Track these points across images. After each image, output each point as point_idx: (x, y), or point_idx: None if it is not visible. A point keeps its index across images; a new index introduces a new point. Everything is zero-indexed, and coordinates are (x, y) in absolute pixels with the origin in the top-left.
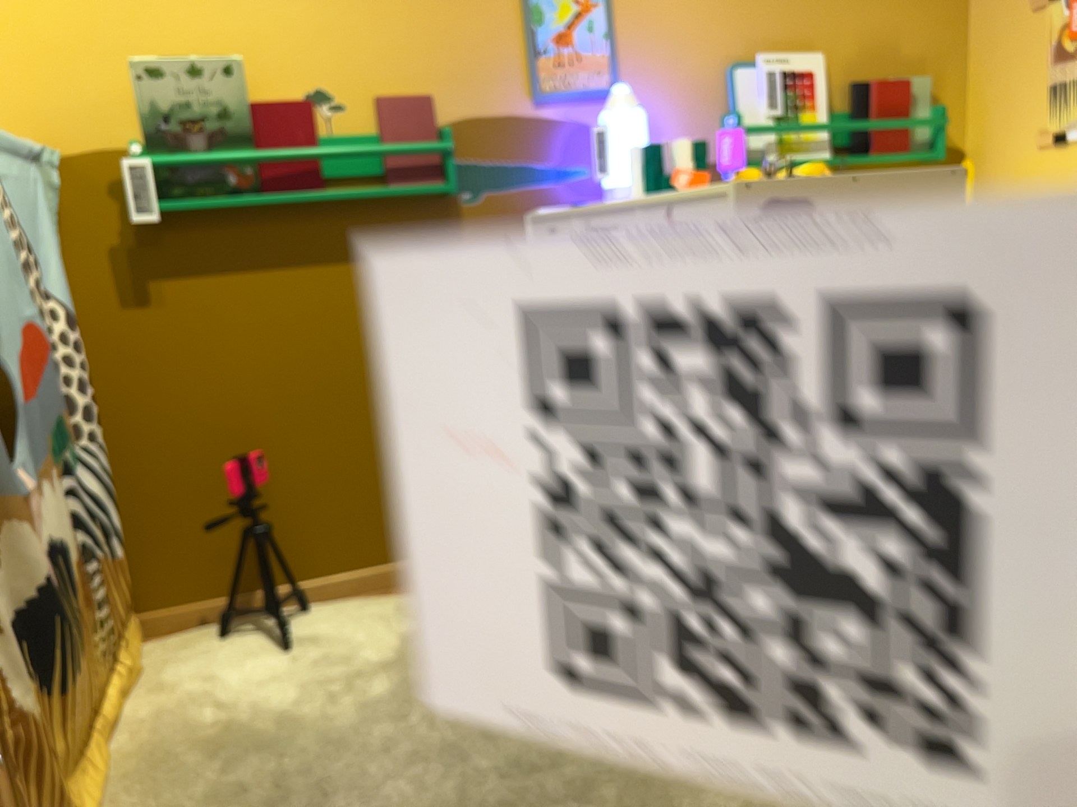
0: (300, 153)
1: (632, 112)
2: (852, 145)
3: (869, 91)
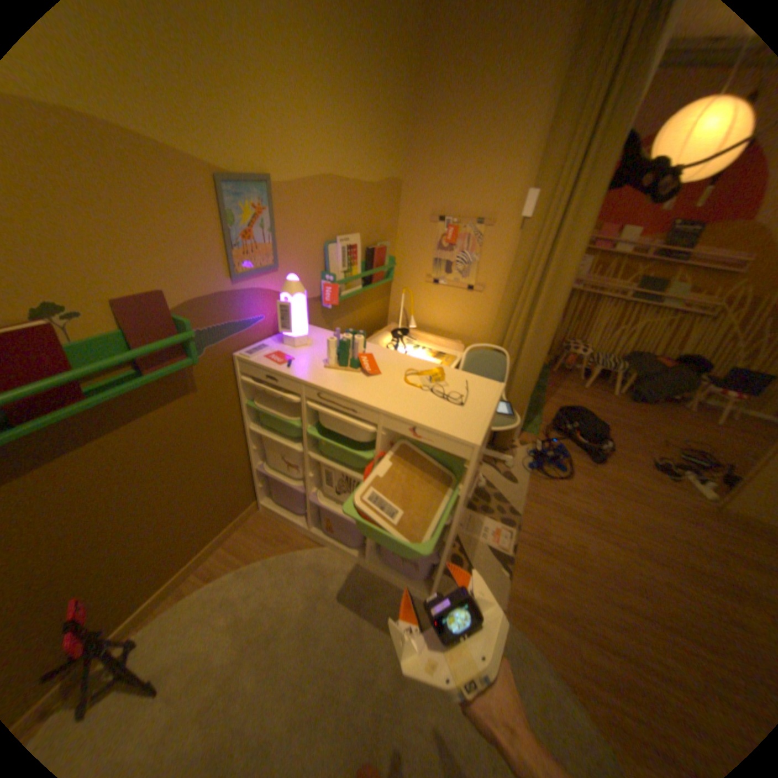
0: (61, 383)
1: (304, 295)
2: (366, 278)
3: (374, 253)
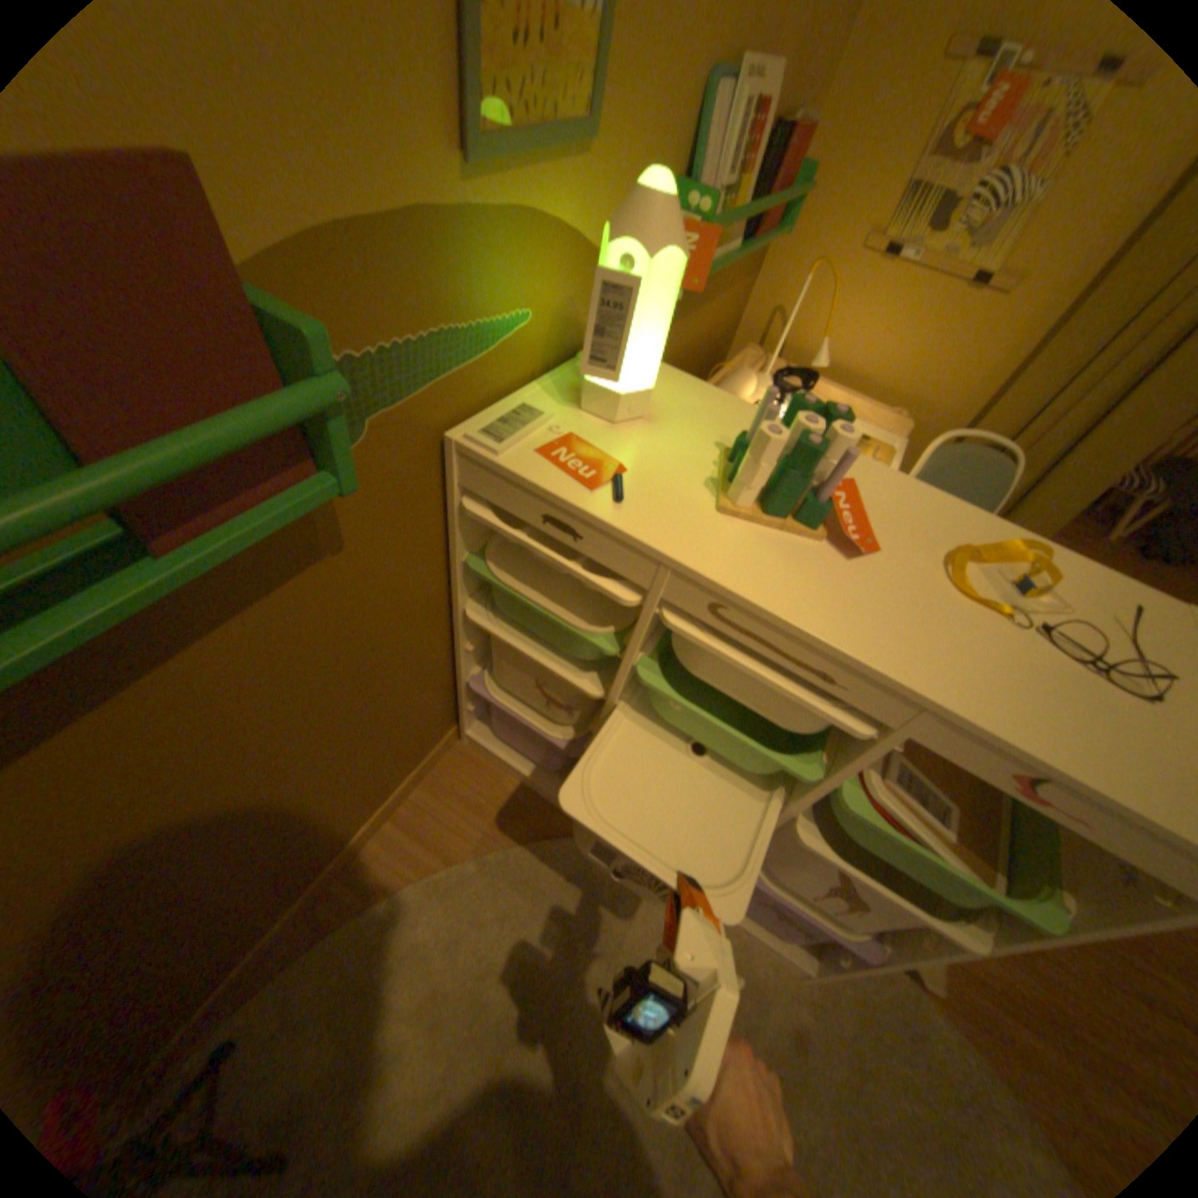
0: None
1: (683, 252)
2: (749, 217)
3: (792, 137)
